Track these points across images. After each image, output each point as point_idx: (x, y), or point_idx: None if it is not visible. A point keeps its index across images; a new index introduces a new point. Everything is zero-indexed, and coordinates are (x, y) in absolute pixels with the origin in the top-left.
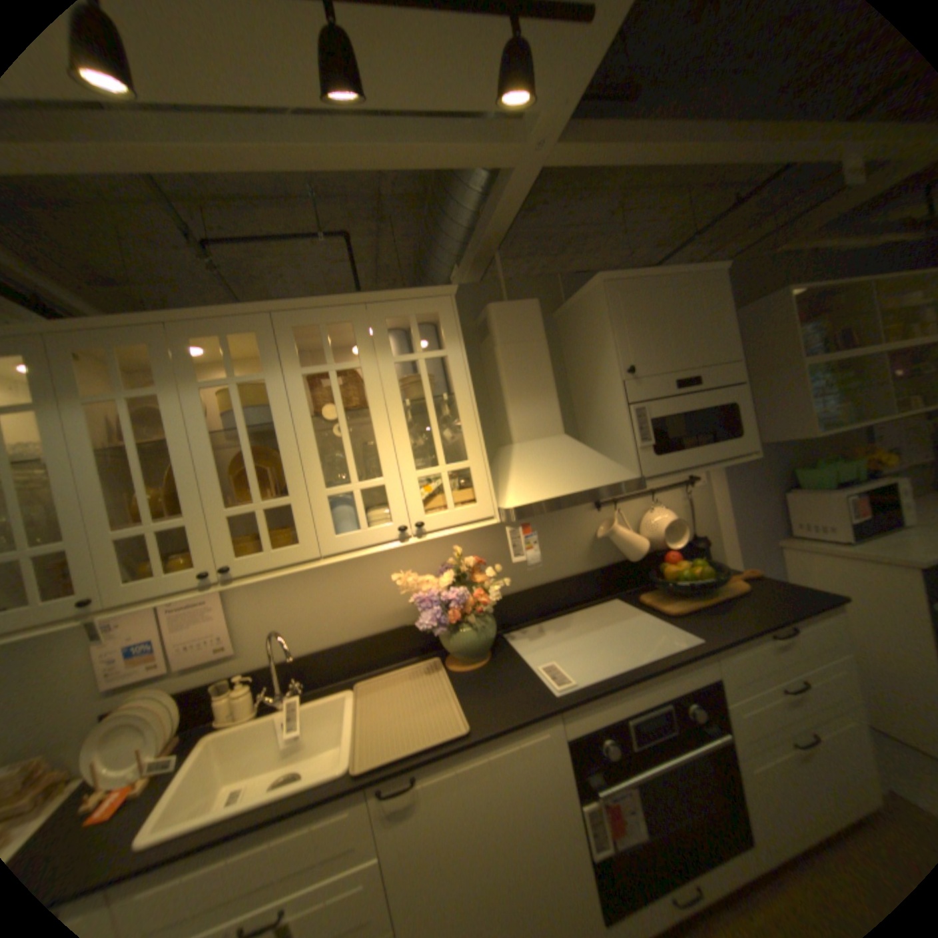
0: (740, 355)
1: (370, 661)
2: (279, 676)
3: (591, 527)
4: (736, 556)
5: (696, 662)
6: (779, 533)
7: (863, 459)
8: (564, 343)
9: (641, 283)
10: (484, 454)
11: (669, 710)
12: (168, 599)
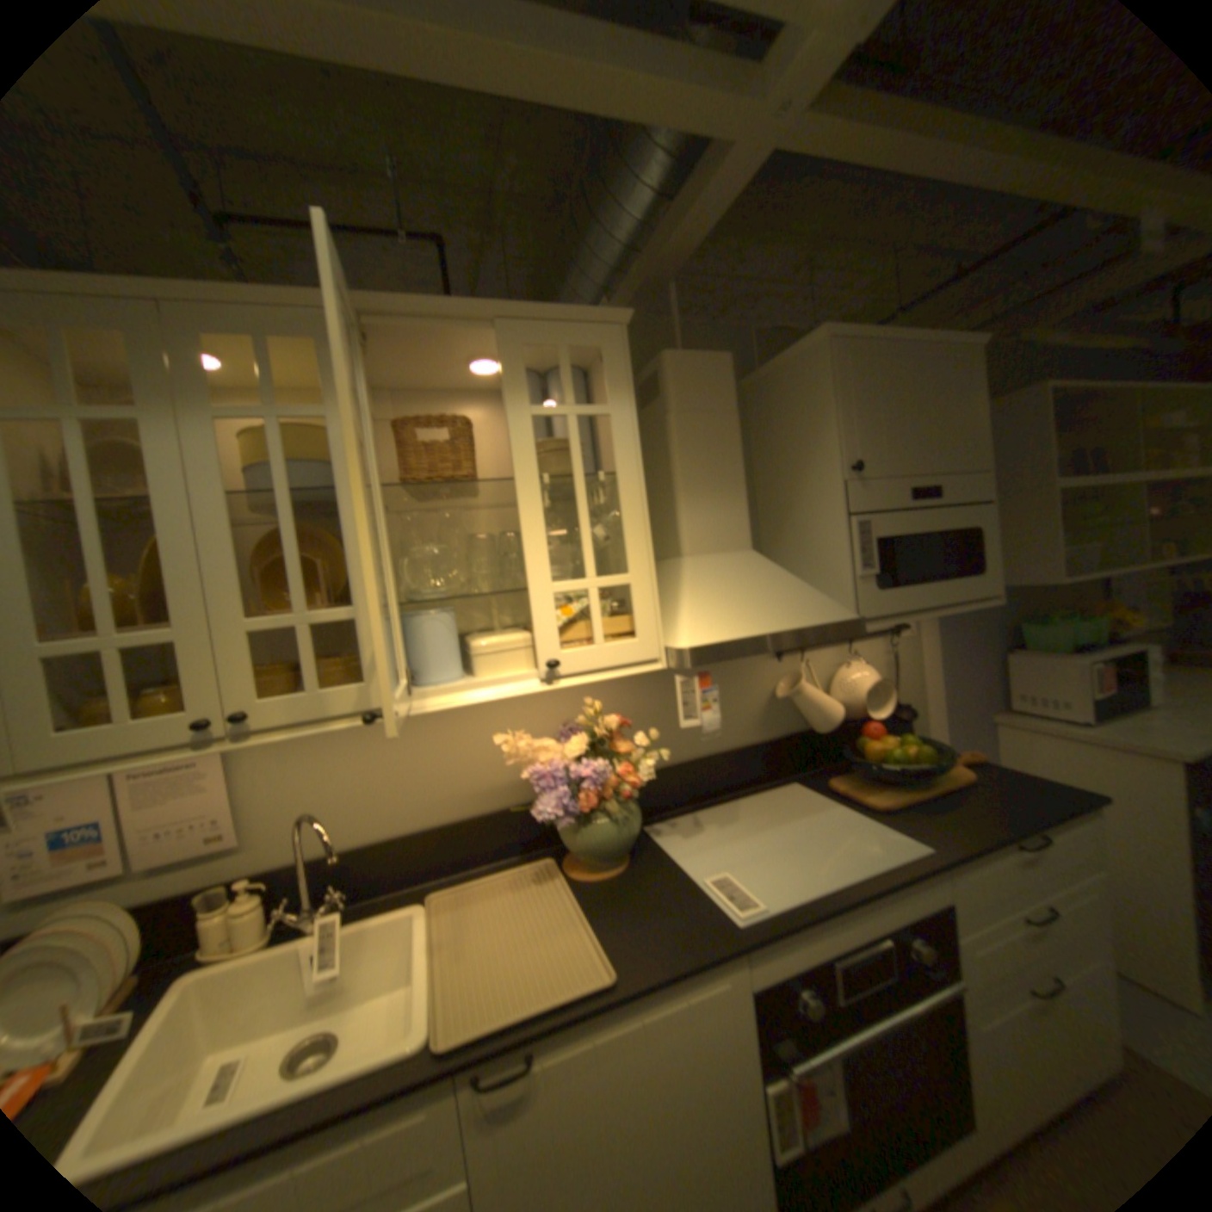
0: (991, 464)
1: (449, 861)
2: (308, 881)
3: (769, 684)
4: (943, 732)
5: (927, 882)
6: (995, 705)
7: (1101, 618)
8: (755, 424)
9: (879, 347)
10: (653, 566)
11: (882, 946)
12: (137, 761)
